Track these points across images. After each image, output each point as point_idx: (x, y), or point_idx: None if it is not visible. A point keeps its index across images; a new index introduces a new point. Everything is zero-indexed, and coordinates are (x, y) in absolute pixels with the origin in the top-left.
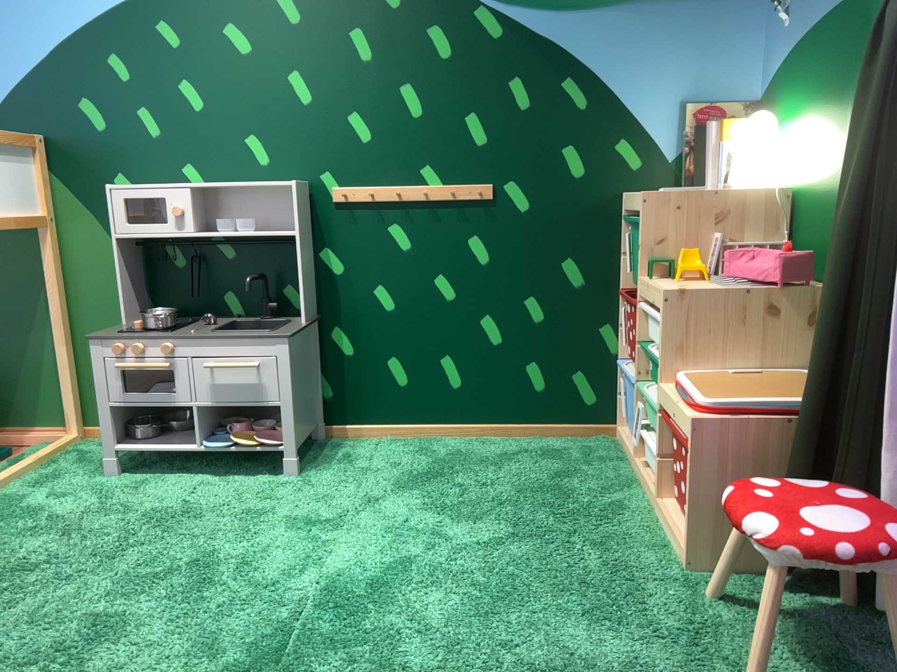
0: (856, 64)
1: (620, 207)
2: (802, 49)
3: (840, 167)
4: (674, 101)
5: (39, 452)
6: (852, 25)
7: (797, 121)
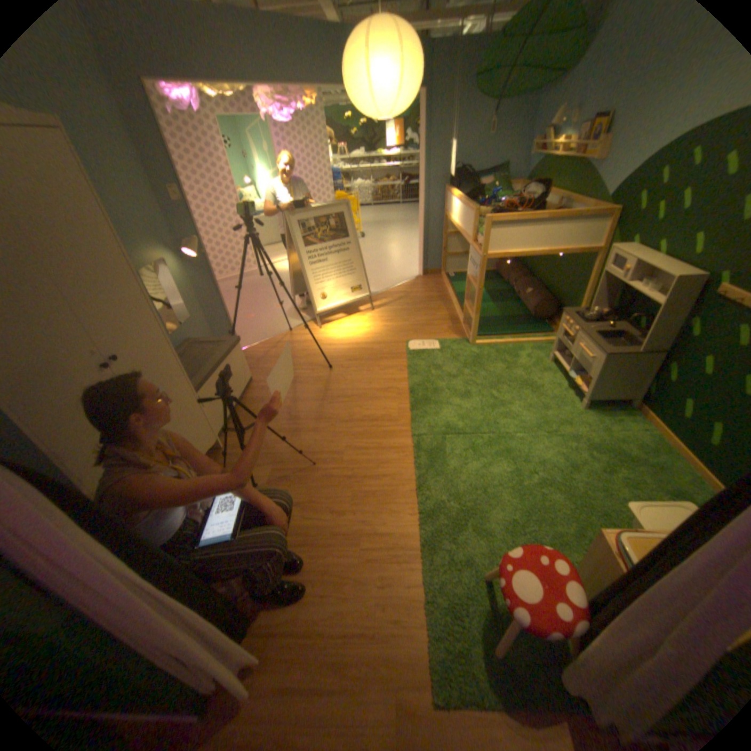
0: None
1: None
2: None
3: None
4: None
5: (554, 337)
6: None
7: None
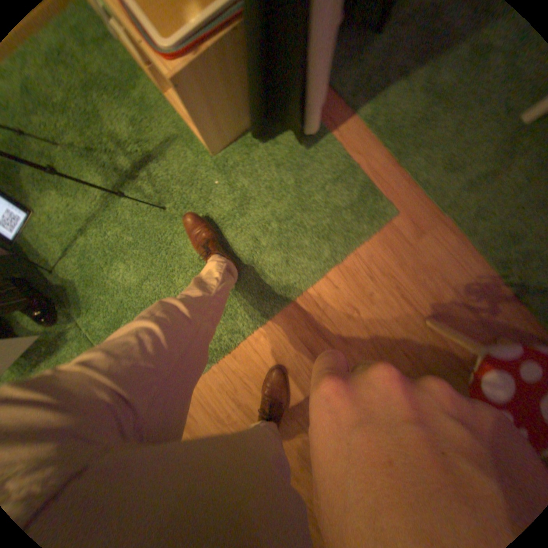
0: None
1: None
2: None
3: None
4: None
5: None
6: None
7: None
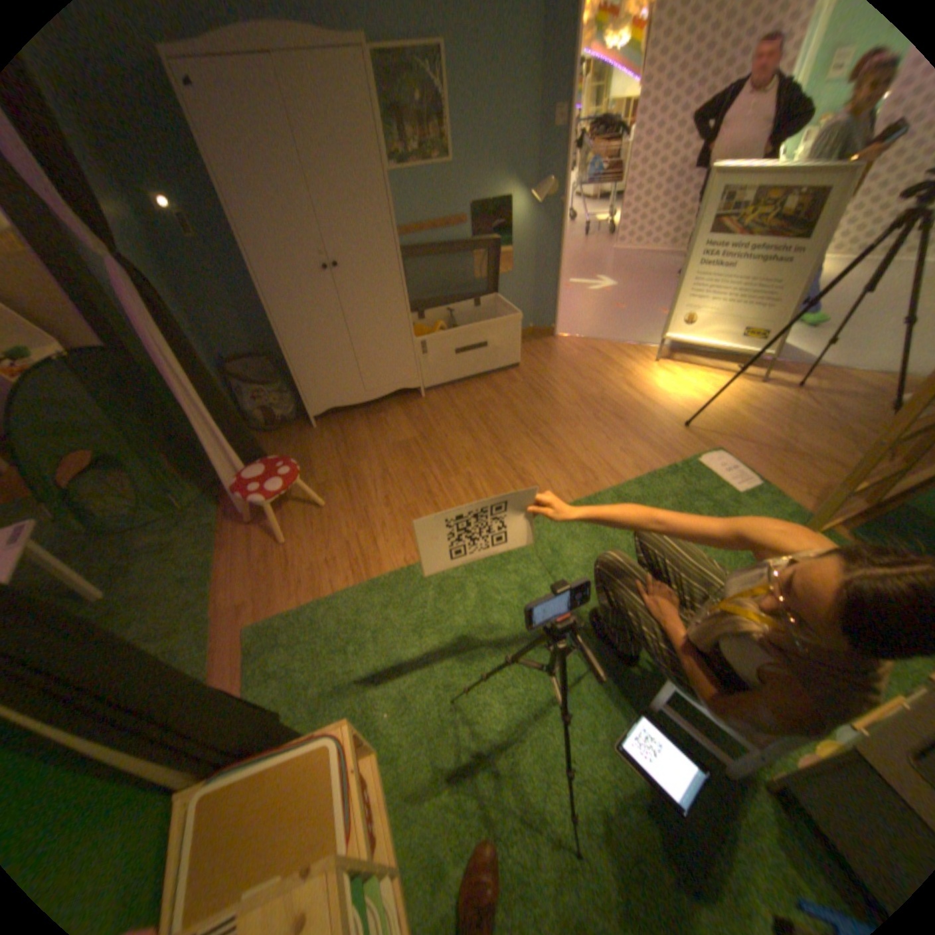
0: None
1: None
2: None
3: None
4: None
5: None
6: None
7: None
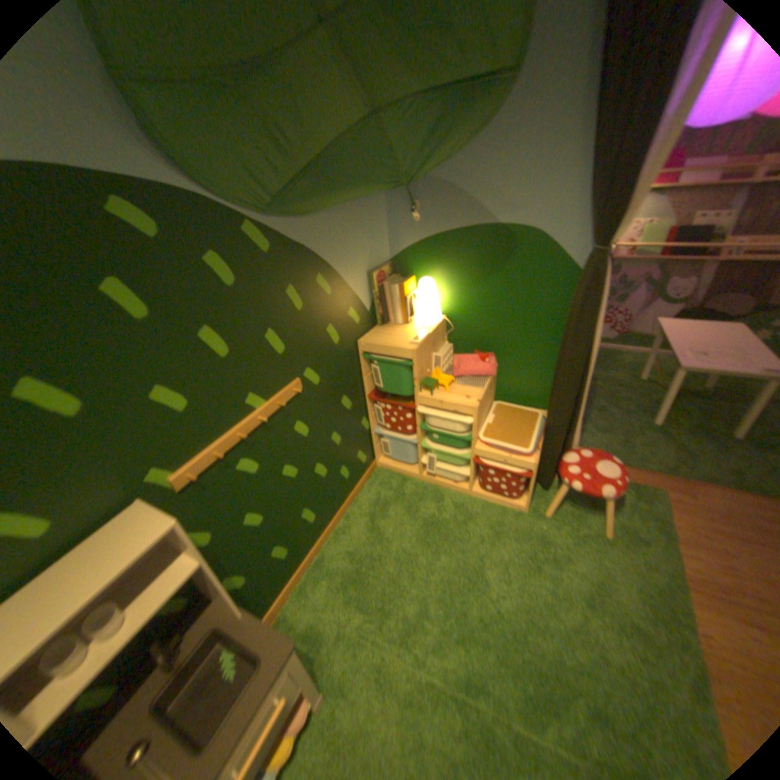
0: (495, 261)
1: (355, 351)
2: (433, 239)
3: (484, 309)
4: (363, 272)
5: None
6: (489, 239)
7: (433, 278)
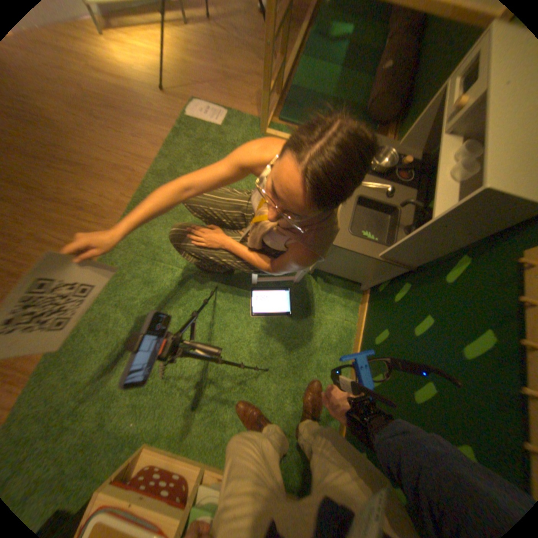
0: None
1: None
2: None
3: None
4: None
5: None
6: None
7: None
